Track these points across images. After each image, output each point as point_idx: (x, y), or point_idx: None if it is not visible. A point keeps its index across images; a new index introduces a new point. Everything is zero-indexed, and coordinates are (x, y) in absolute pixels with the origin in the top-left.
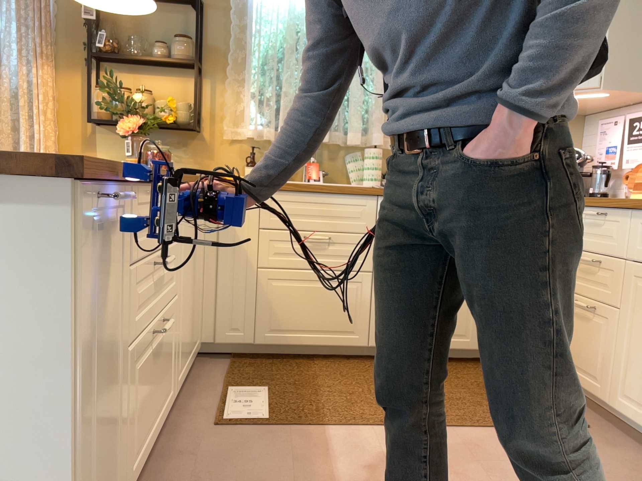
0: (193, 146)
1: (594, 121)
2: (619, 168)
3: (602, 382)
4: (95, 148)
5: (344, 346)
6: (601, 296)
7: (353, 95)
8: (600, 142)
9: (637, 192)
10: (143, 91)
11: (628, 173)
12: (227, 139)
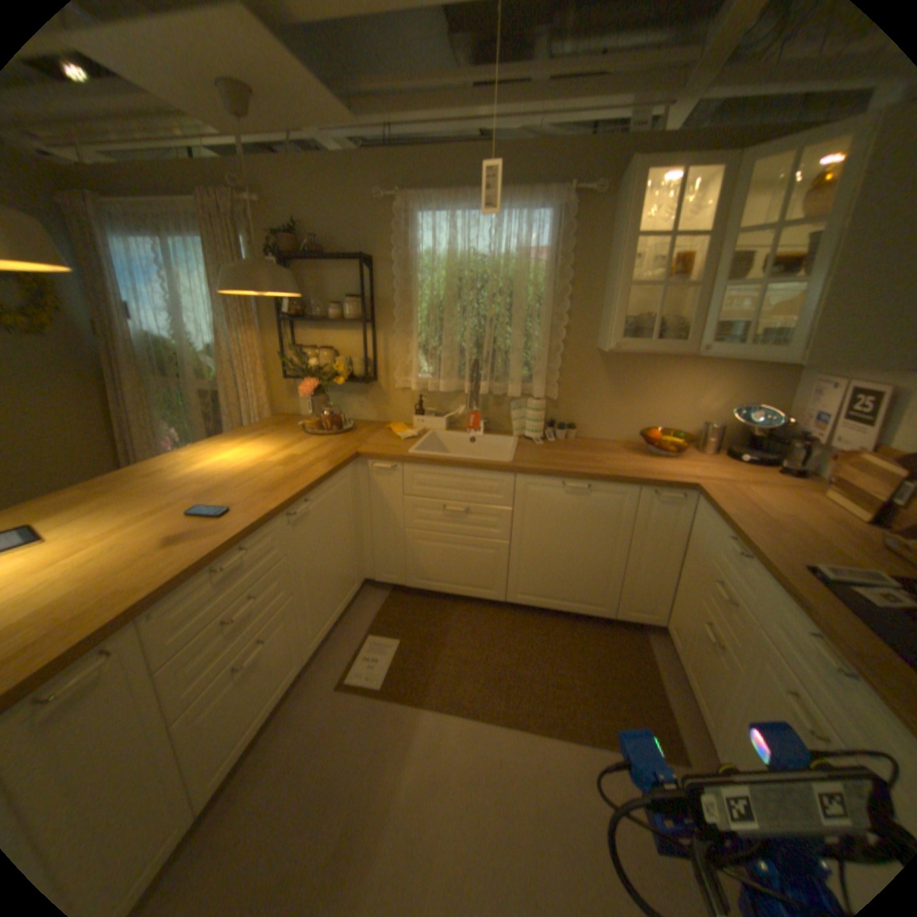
0: (371, 394)
1: (816, 368)
2: (831, 440)
3: (716, 725)
4: (296, 396)
5: (483, 599)
6: (731, 641)
7: (514, 347)
8: (813, 403)
9: (836, 492)
10: (323, 350)
11: (840, 451)
12: (399, 388)
